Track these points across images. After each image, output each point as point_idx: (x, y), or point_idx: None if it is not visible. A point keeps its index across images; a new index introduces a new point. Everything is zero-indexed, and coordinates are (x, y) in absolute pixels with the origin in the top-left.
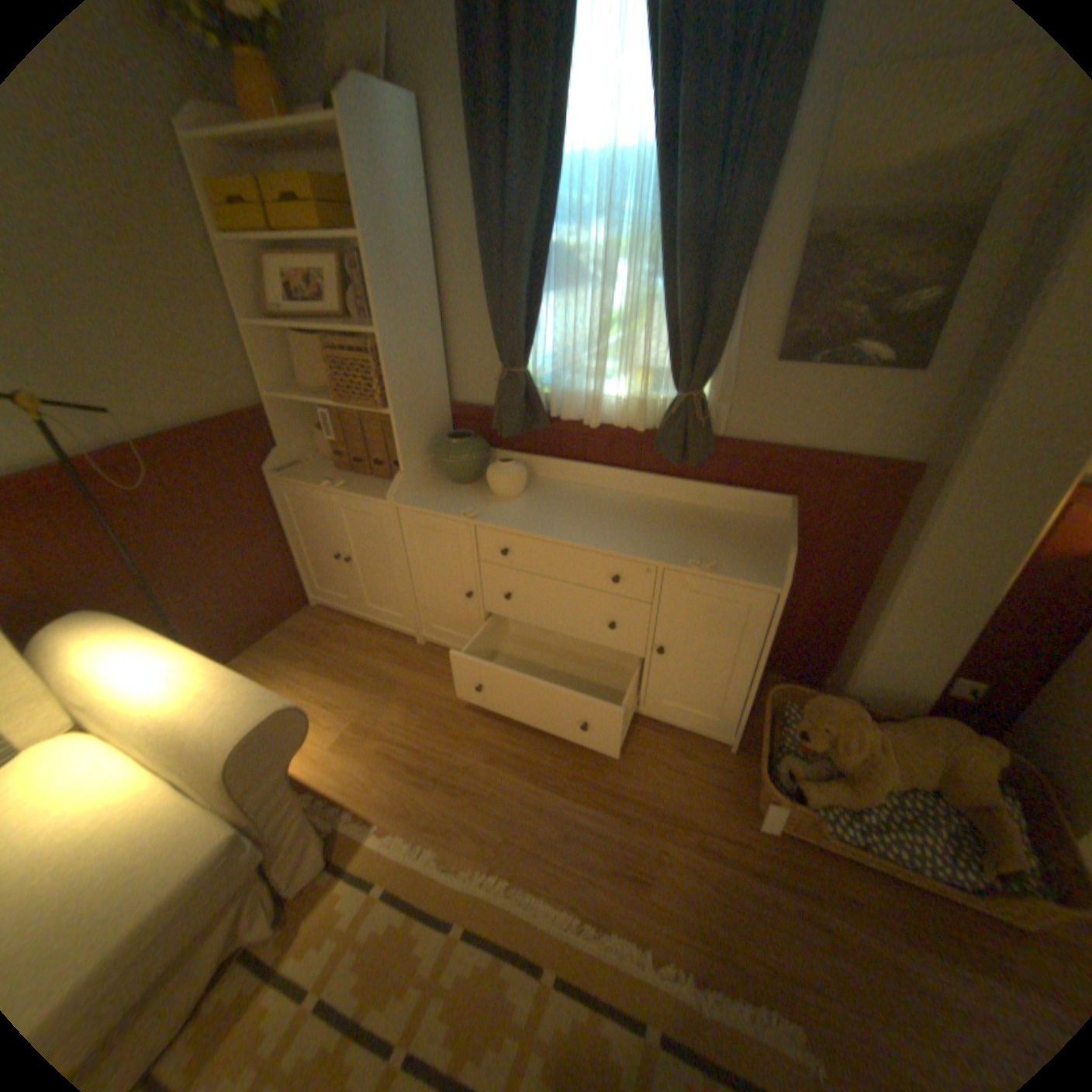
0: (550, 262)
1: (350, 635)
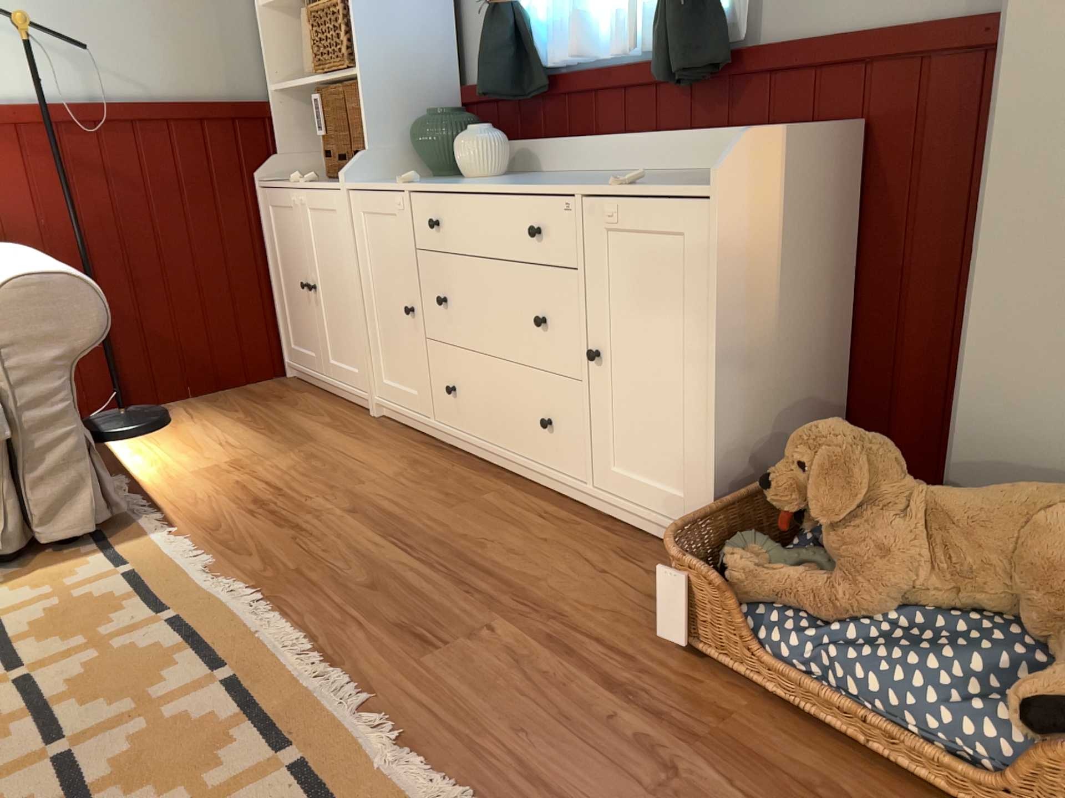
0: None
1: (304, 401)
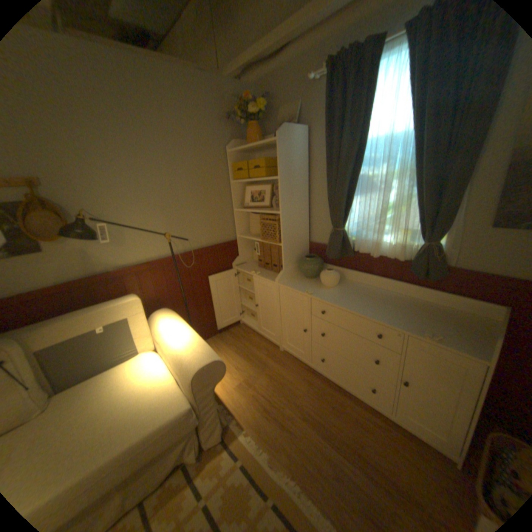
0: (359, 182)
1: (252, 339)
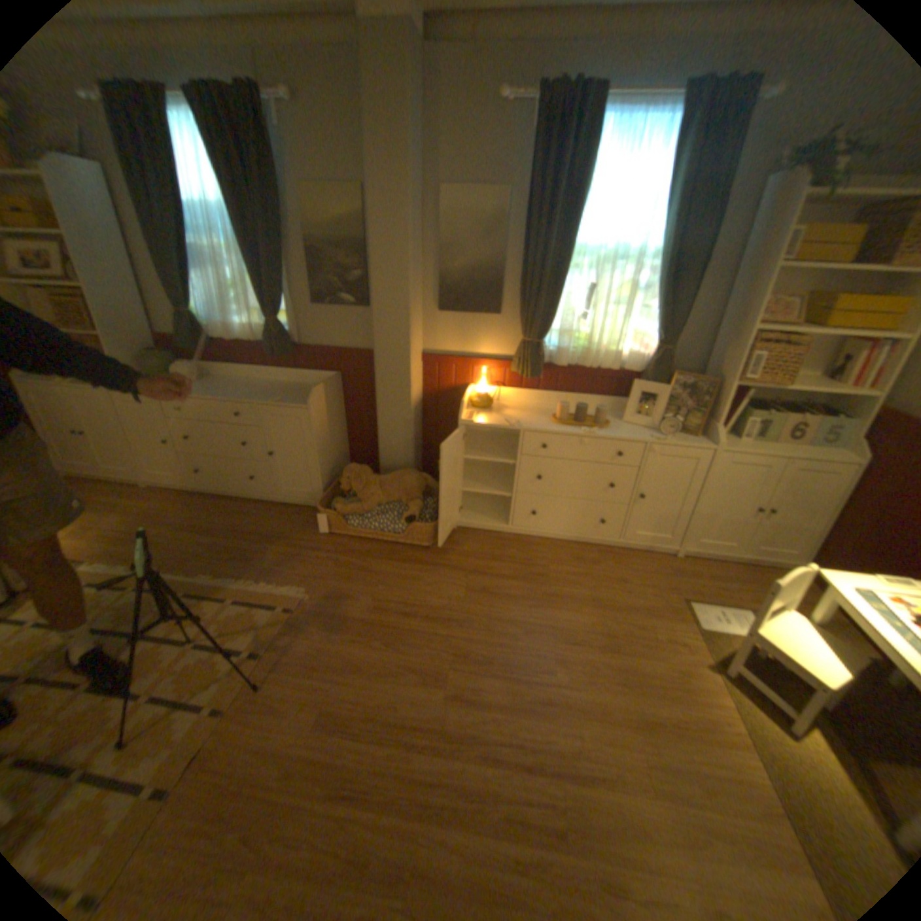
0: (187, 254)
1: (87, 490)
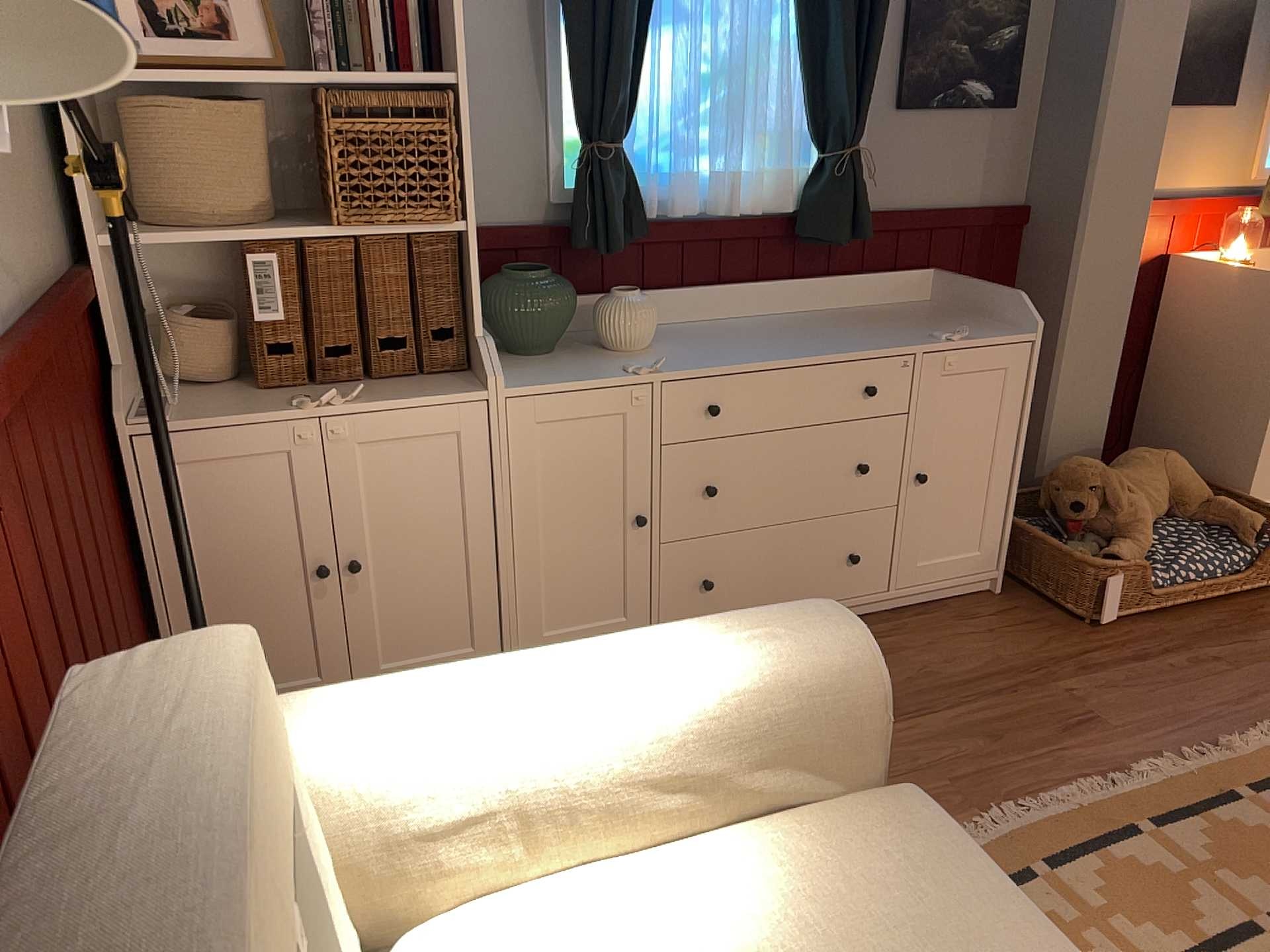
0: None
1: None
